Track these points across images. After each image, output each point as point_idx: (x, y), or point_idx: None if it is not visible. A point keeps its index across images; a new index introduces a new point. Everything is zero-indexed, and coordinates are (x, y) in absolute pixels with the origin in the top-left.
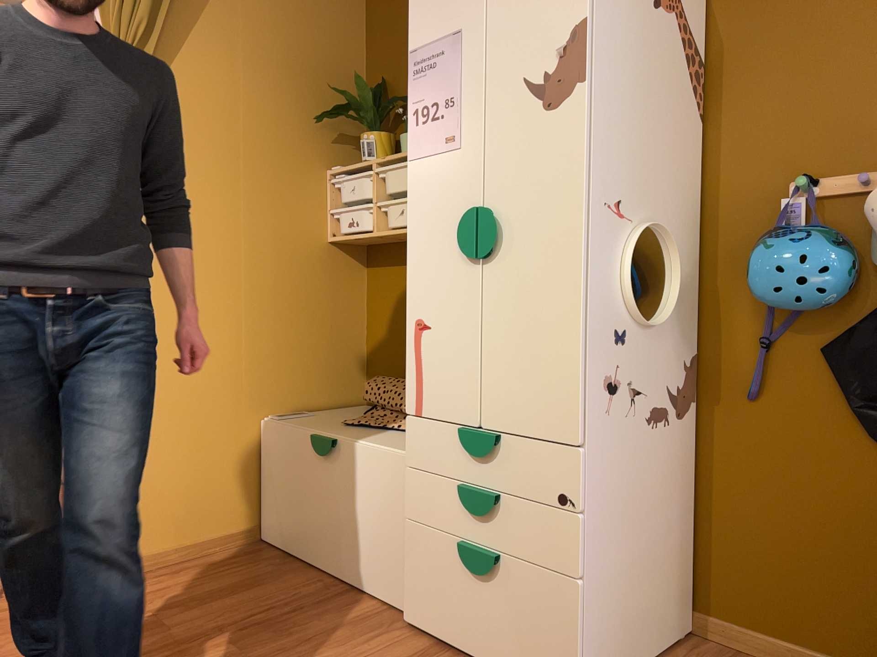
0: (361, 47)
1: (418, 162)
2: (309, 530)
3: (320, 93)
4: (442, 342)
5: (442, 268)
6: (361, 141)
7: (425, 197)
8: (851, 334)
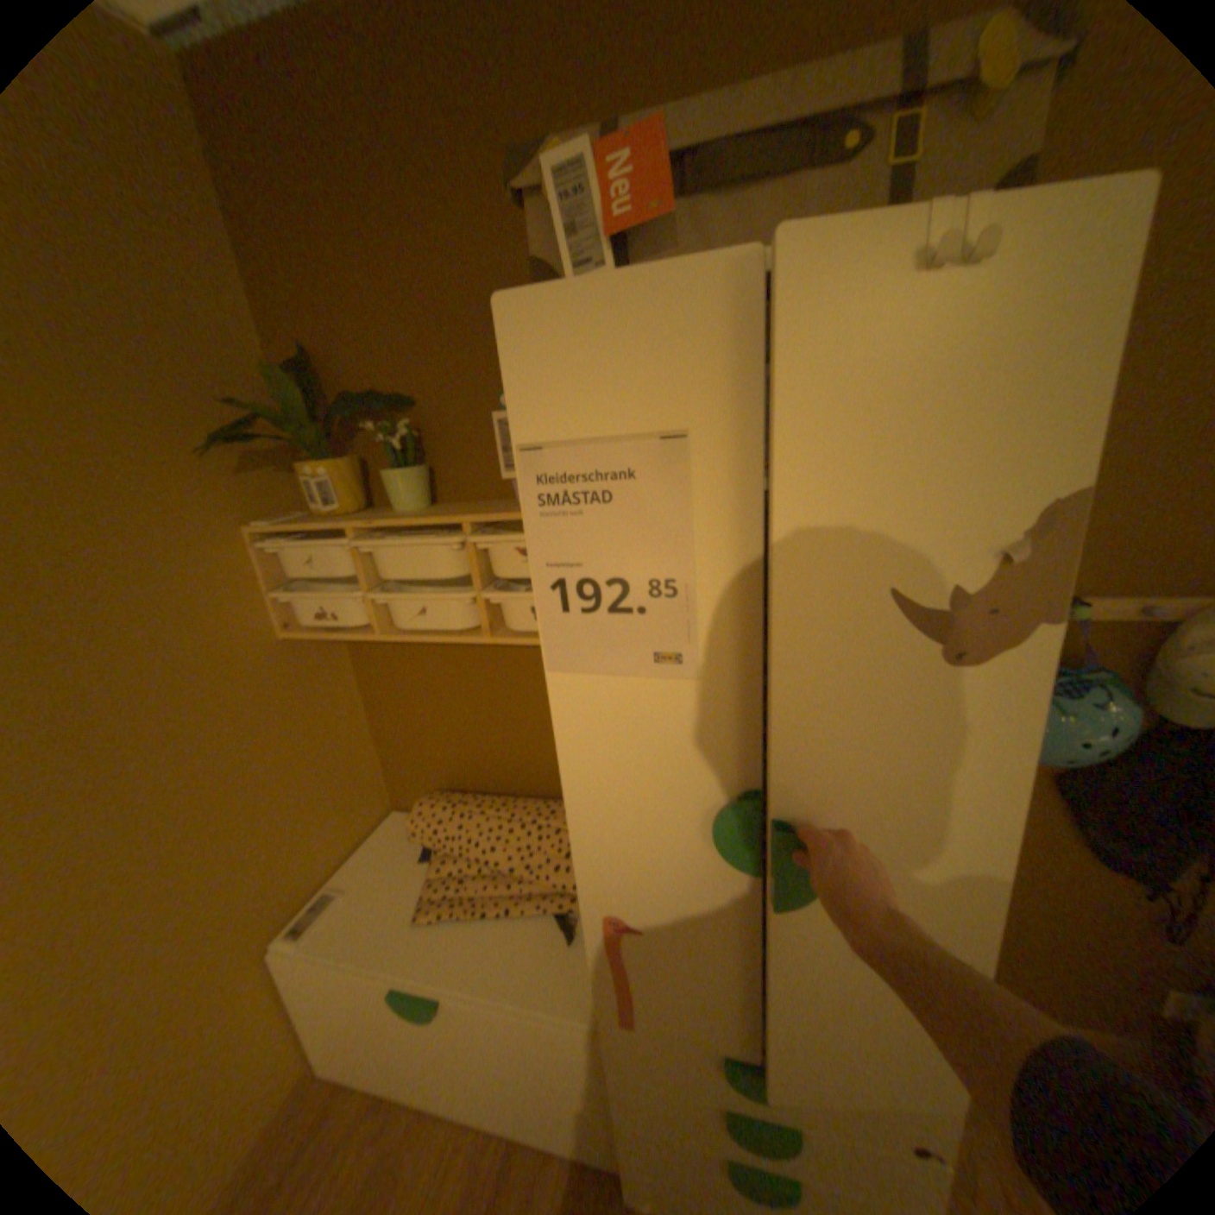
0: (232, 277)
1: (577, 678)
2: (413, 1078)
3: (179, 385)
4: (671, 955)
5: (663, 859)
6: (298, 472)
7: (605, 741)
8: (1104, 774)
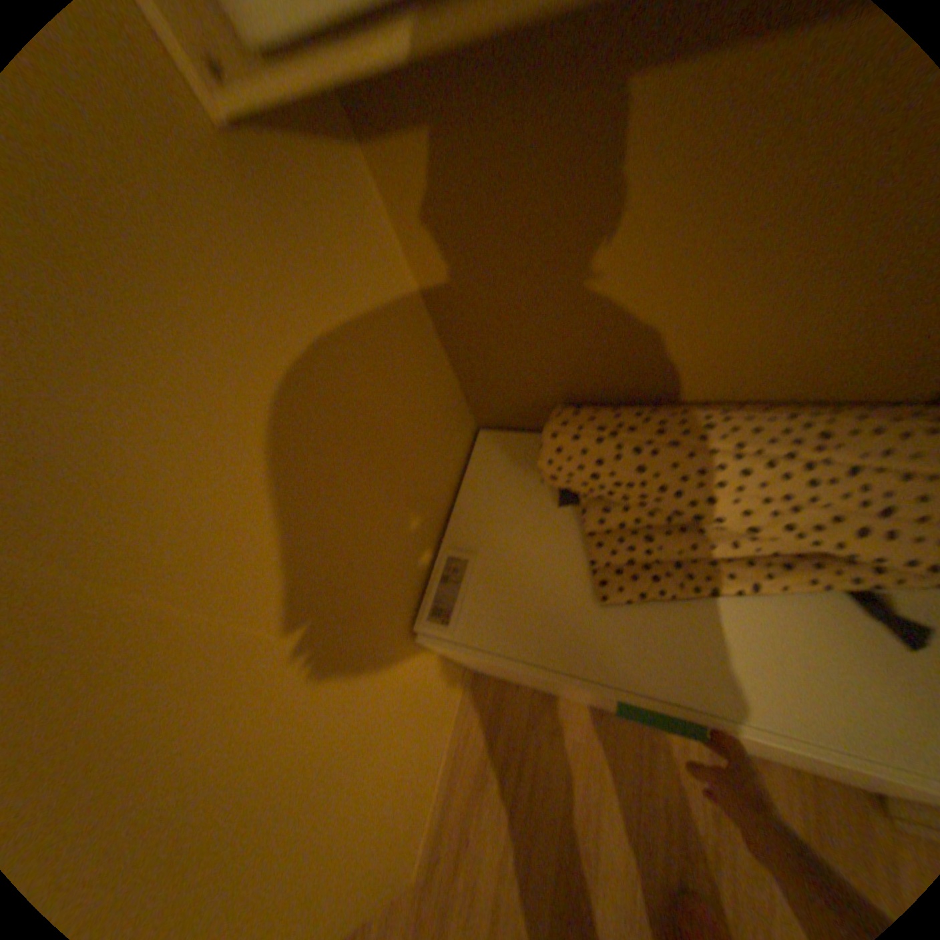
0: None
1: None
2: None
3: None
4: None
5: None
6: None
7: None
8: None
